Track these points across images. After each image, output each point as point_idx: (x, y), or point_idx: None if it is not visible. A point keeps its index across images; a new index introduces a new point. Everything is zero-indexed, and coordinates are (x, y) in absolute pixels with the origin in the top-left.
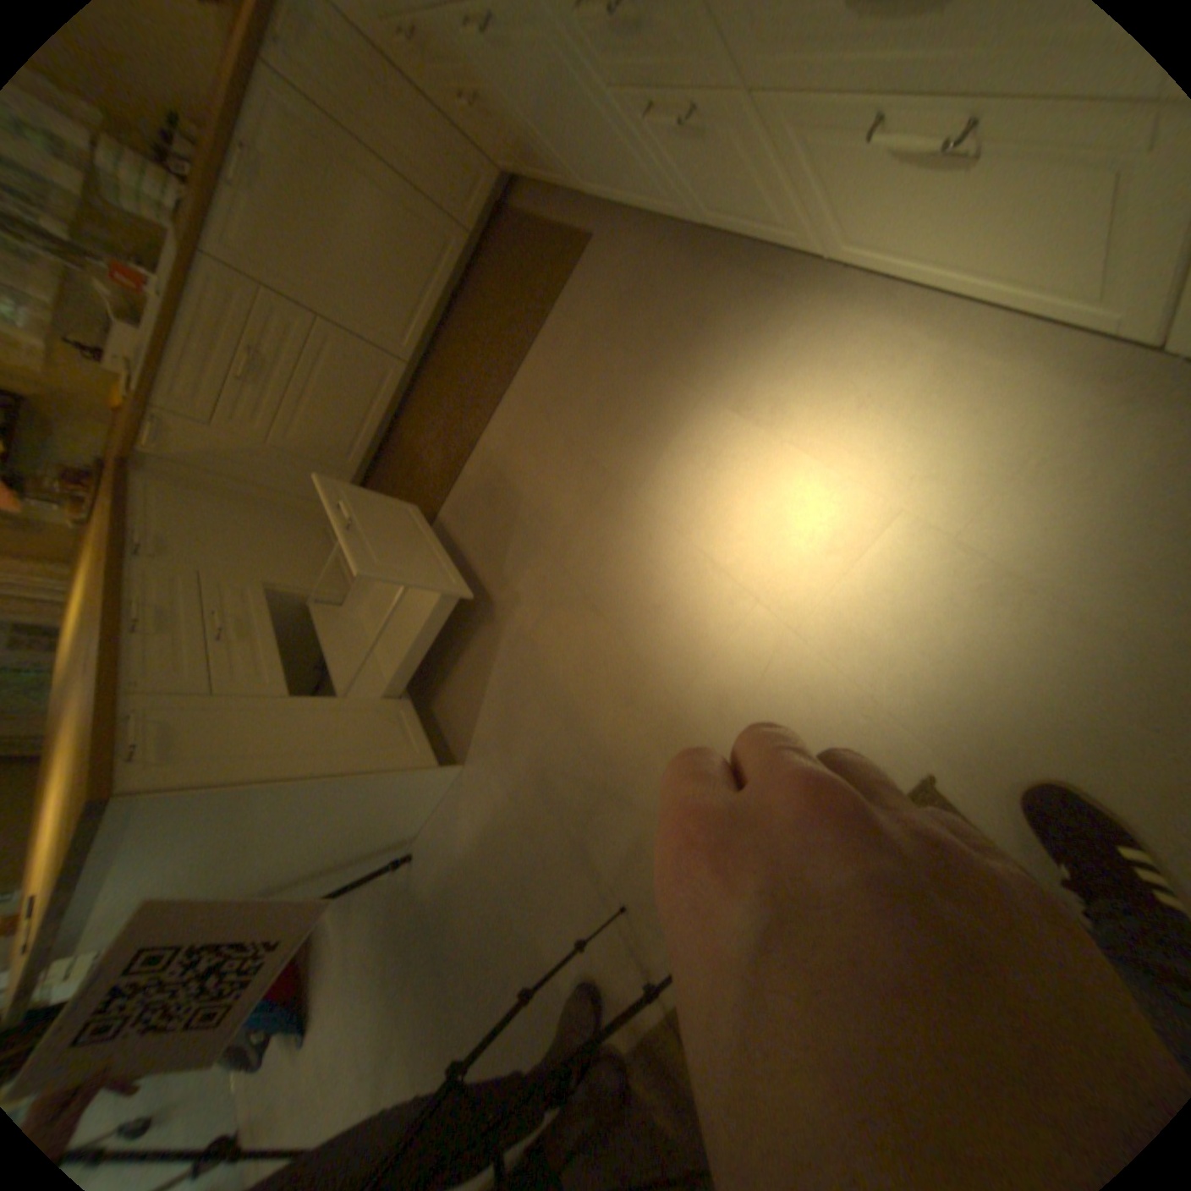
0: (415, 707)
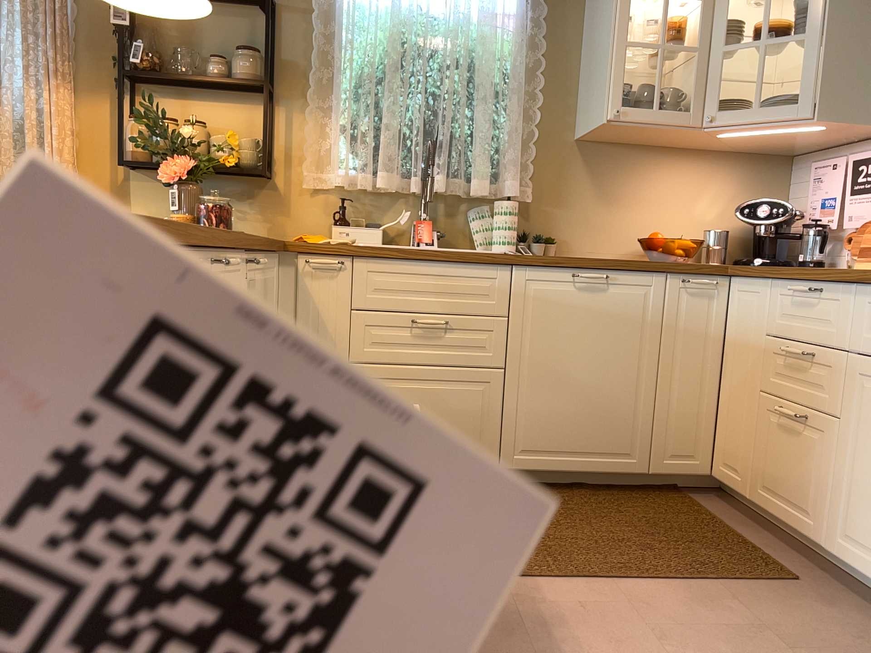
0: None
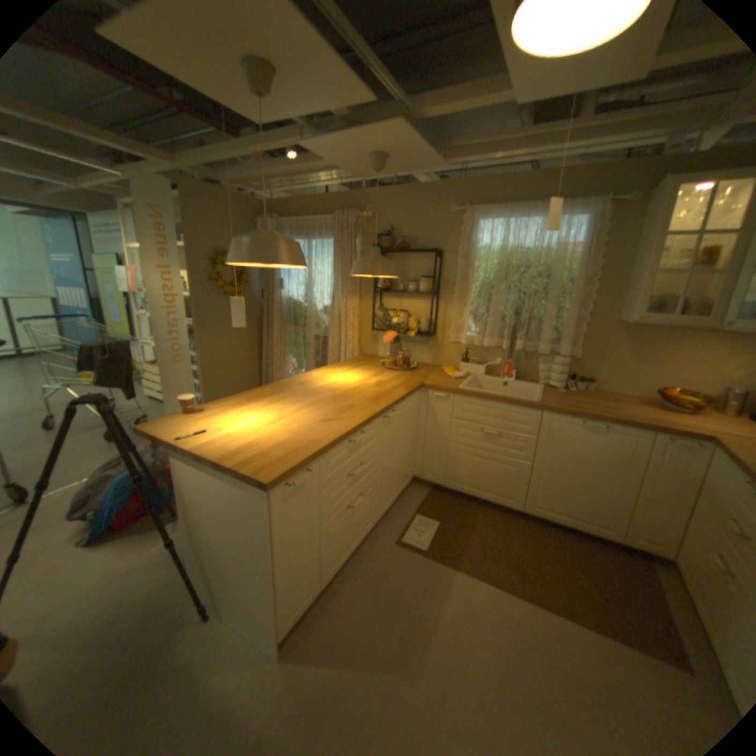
0: (314, 599)
